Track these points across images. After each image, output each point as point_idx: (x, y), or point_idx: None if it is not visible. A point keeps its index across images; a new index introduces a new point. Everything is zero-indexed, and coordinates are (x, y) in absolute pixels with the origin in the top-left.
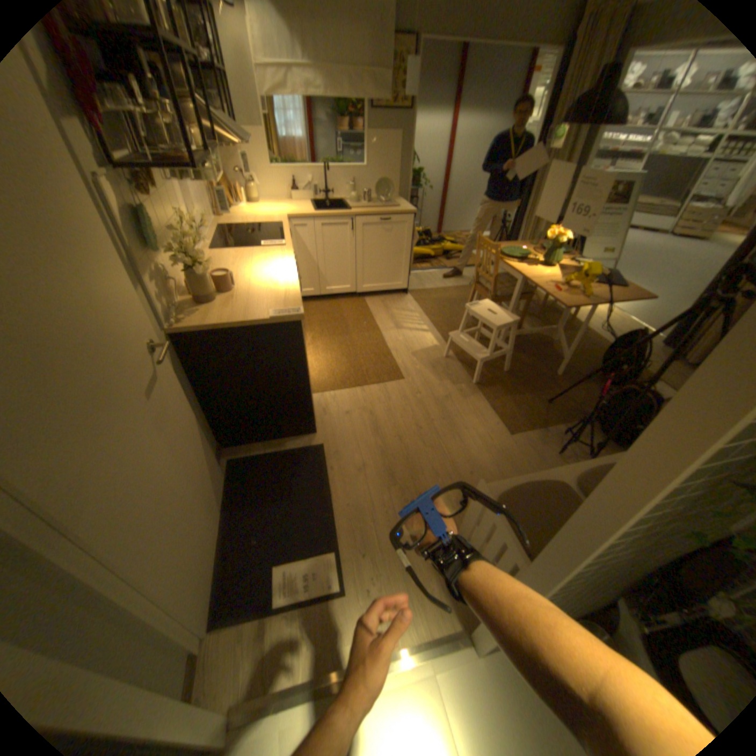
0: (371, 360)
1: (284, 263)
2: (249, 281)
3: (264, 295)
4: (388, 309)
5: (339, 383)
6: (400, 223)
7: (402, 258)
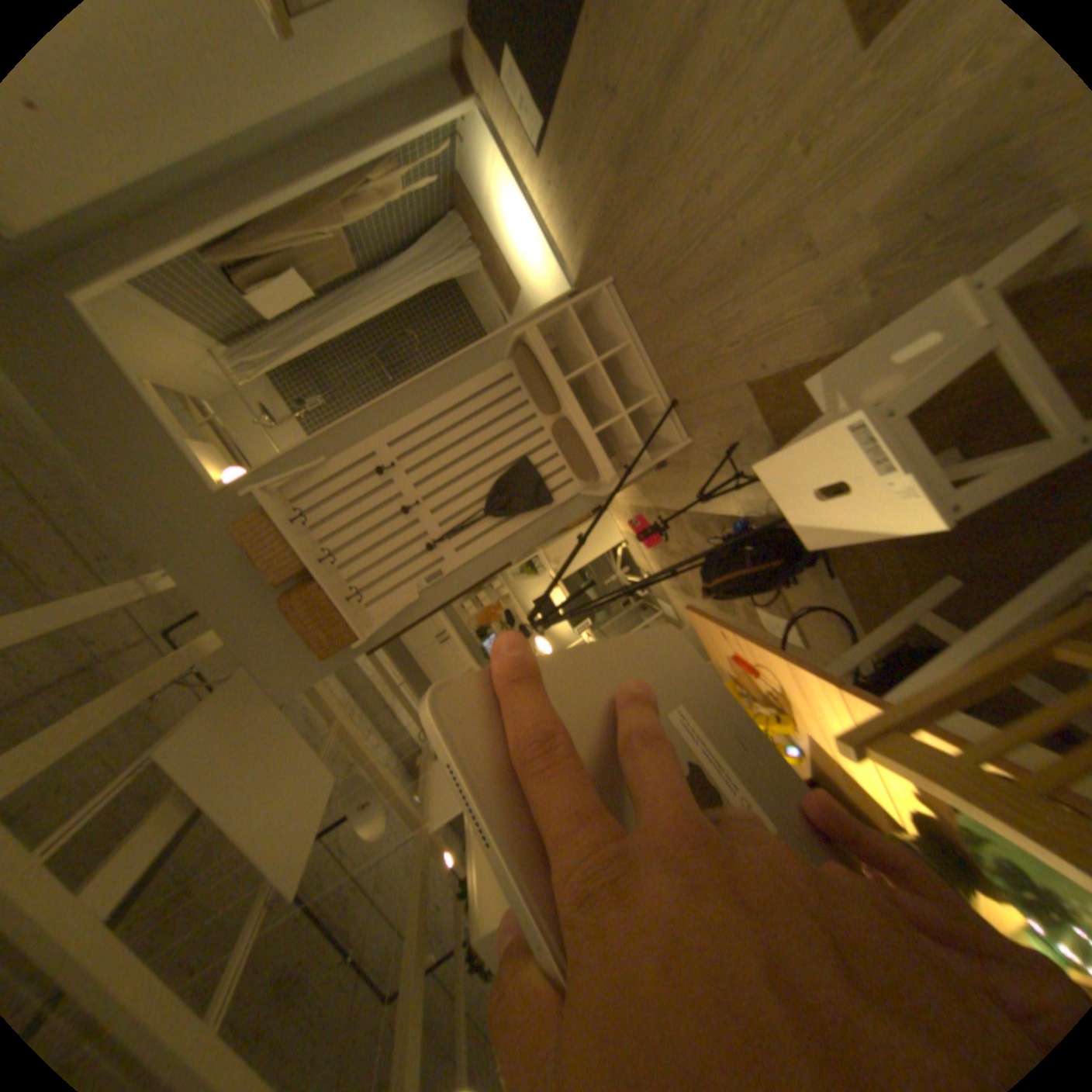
0: None
1: None
2: None
3: None
4: None
5: None
6: None
7: None
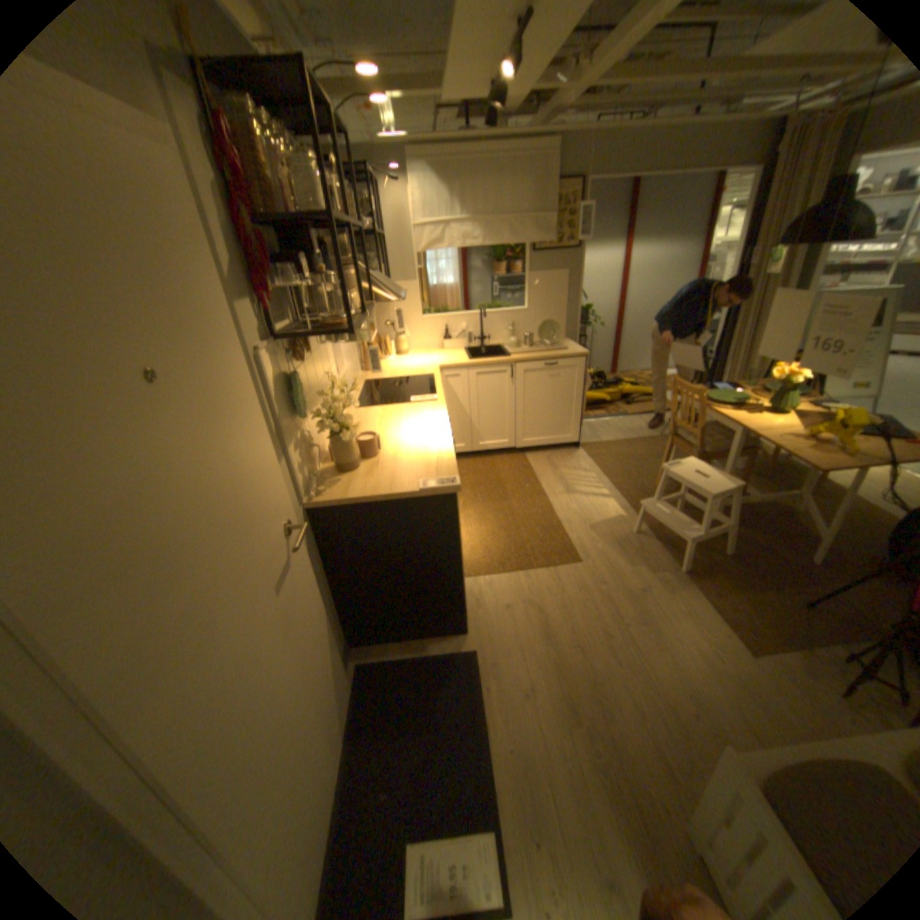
0: (536, 534)
1: (435, 421)
2: (397, 444)
3: (413, 460)
4: (555, 467)
5: (497, 564)
6: (568, 366)
7: (571, 405)
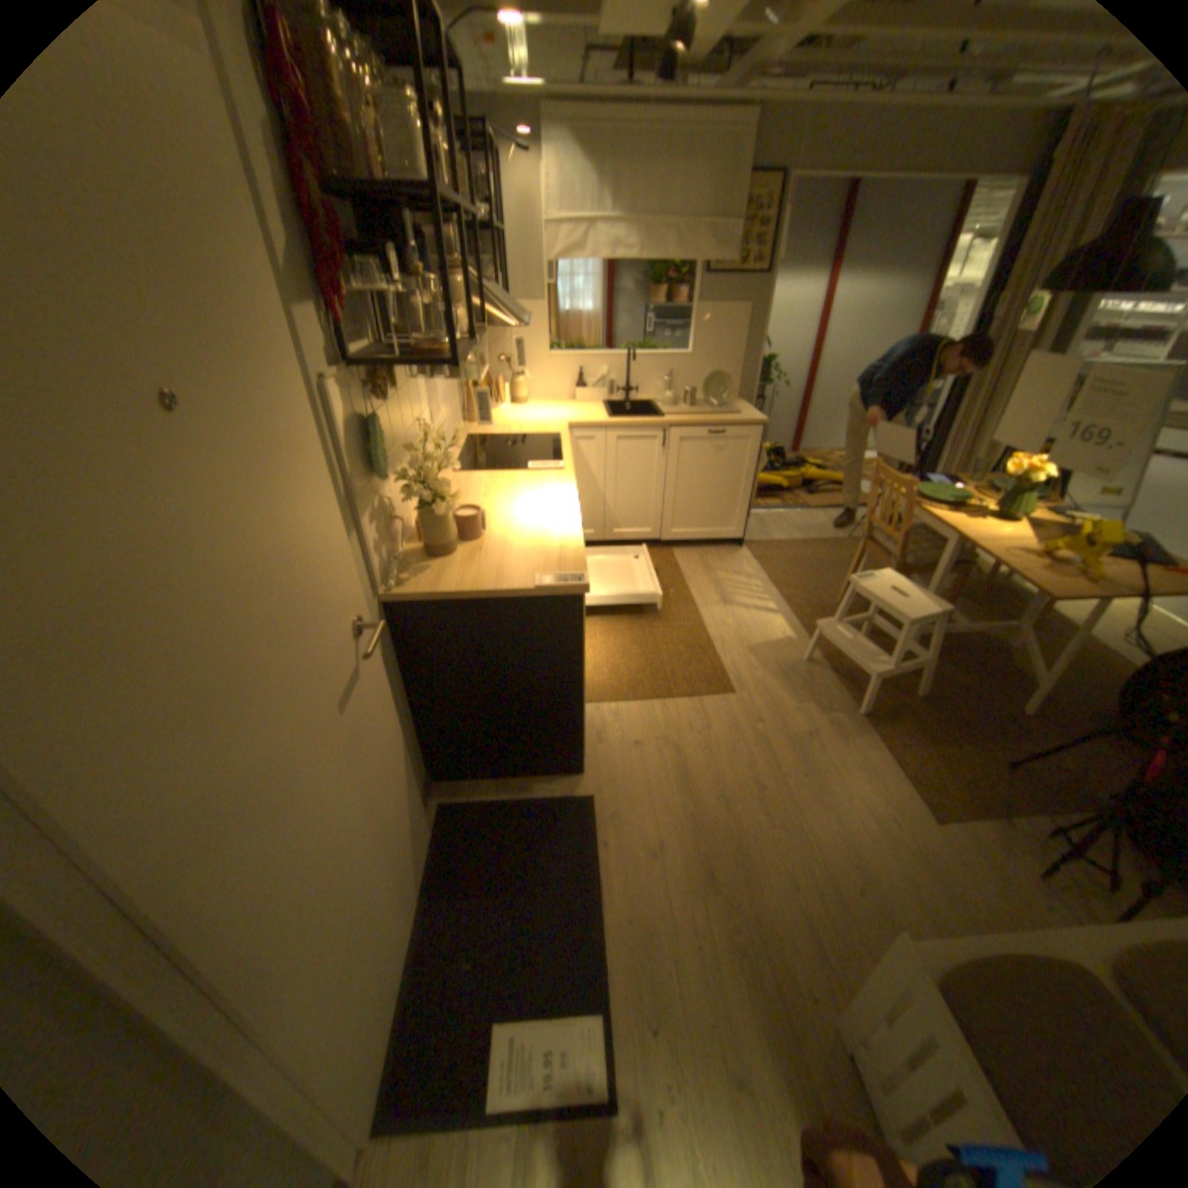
0: (679, 653)
1: (560, 497)
2: (508, 524)
3: (528, 548)
4: (709, 570)
5: (626, 689)
6: (738, 436)
7: (738, 489)
